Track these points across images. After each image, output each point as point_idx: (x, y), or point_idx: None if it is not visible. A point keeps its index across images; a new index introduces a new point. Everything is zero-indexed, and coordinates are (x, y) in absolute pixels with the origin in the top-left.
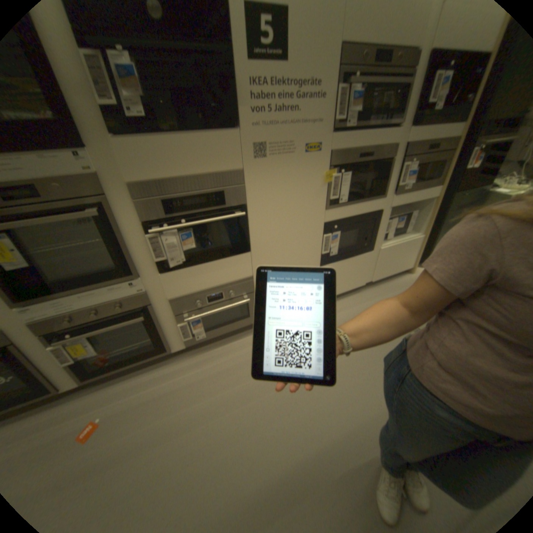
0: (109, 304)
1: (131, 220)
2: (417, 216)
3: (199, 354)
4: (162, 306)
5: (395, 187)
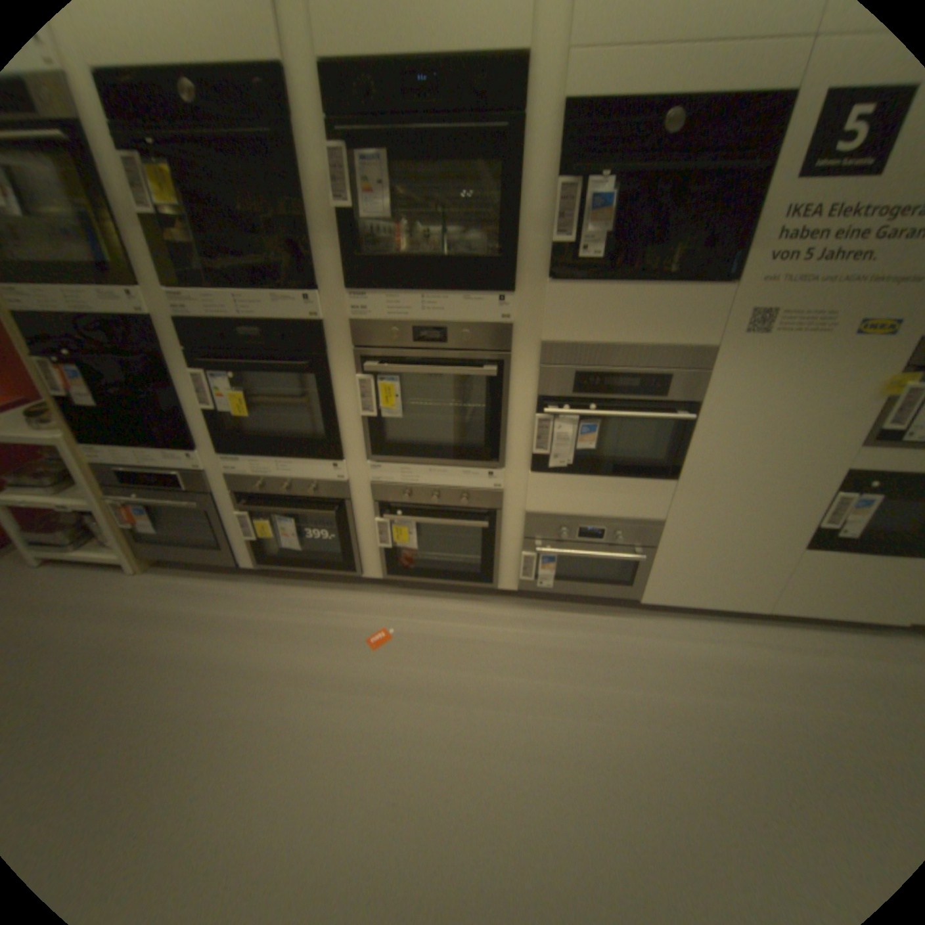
0: (457, 490)
1: (526, 389)
2: None
3: (534, 609)
4: (514, 516)
5: None
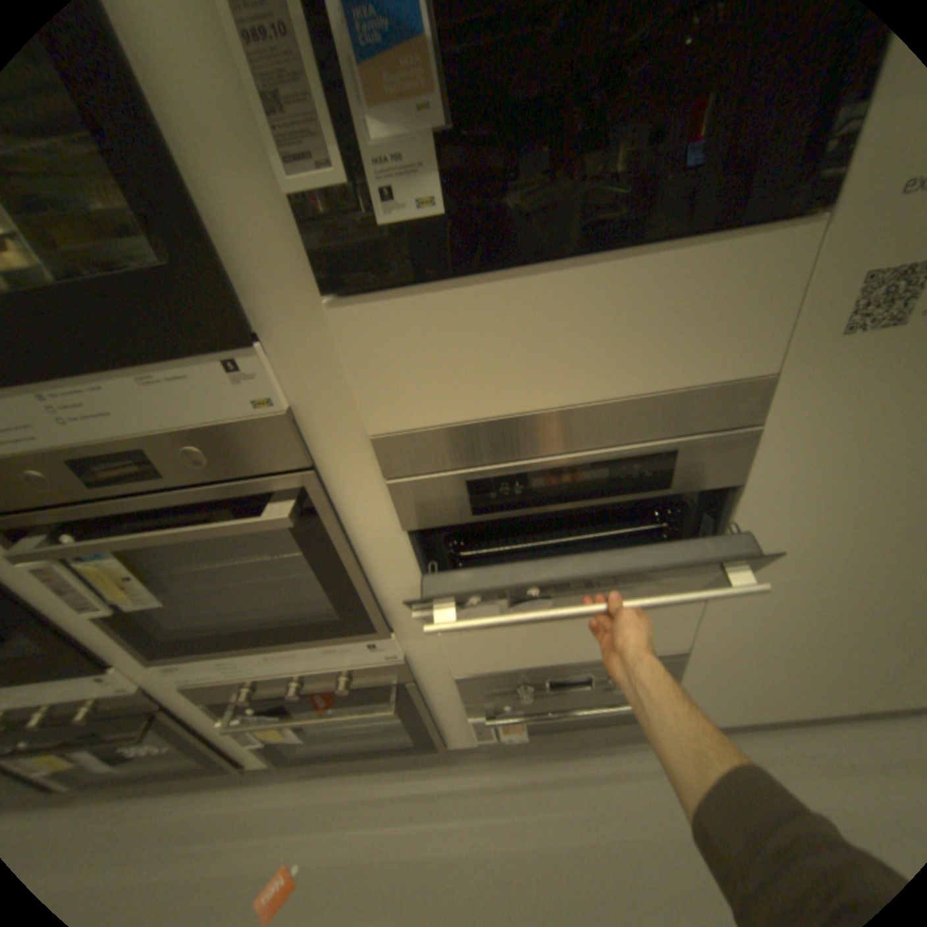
0: (327, 676)
1: (380, 521)
2: None
3: (510, 765)
4: (440, 682)
5: None
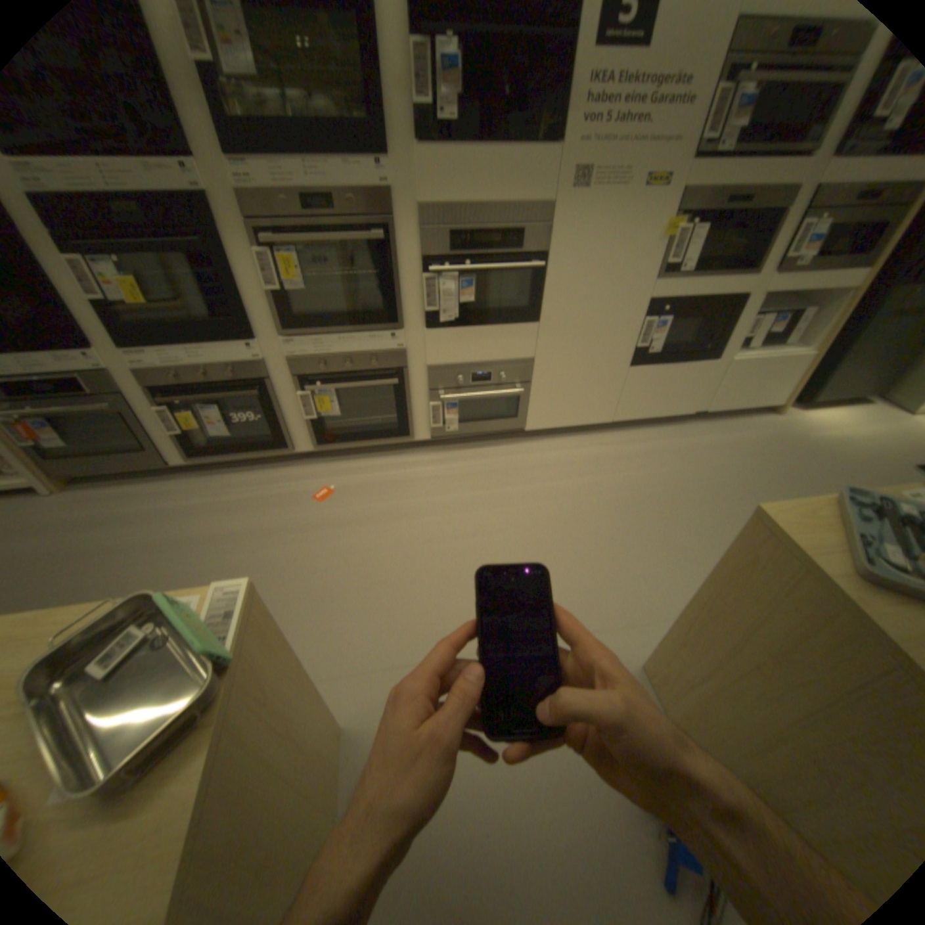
0: (366, 355)
1: (411, 253)
2: (813, 317)
3: (445, 452)
4: (419, 373)
5: (780, 259)
